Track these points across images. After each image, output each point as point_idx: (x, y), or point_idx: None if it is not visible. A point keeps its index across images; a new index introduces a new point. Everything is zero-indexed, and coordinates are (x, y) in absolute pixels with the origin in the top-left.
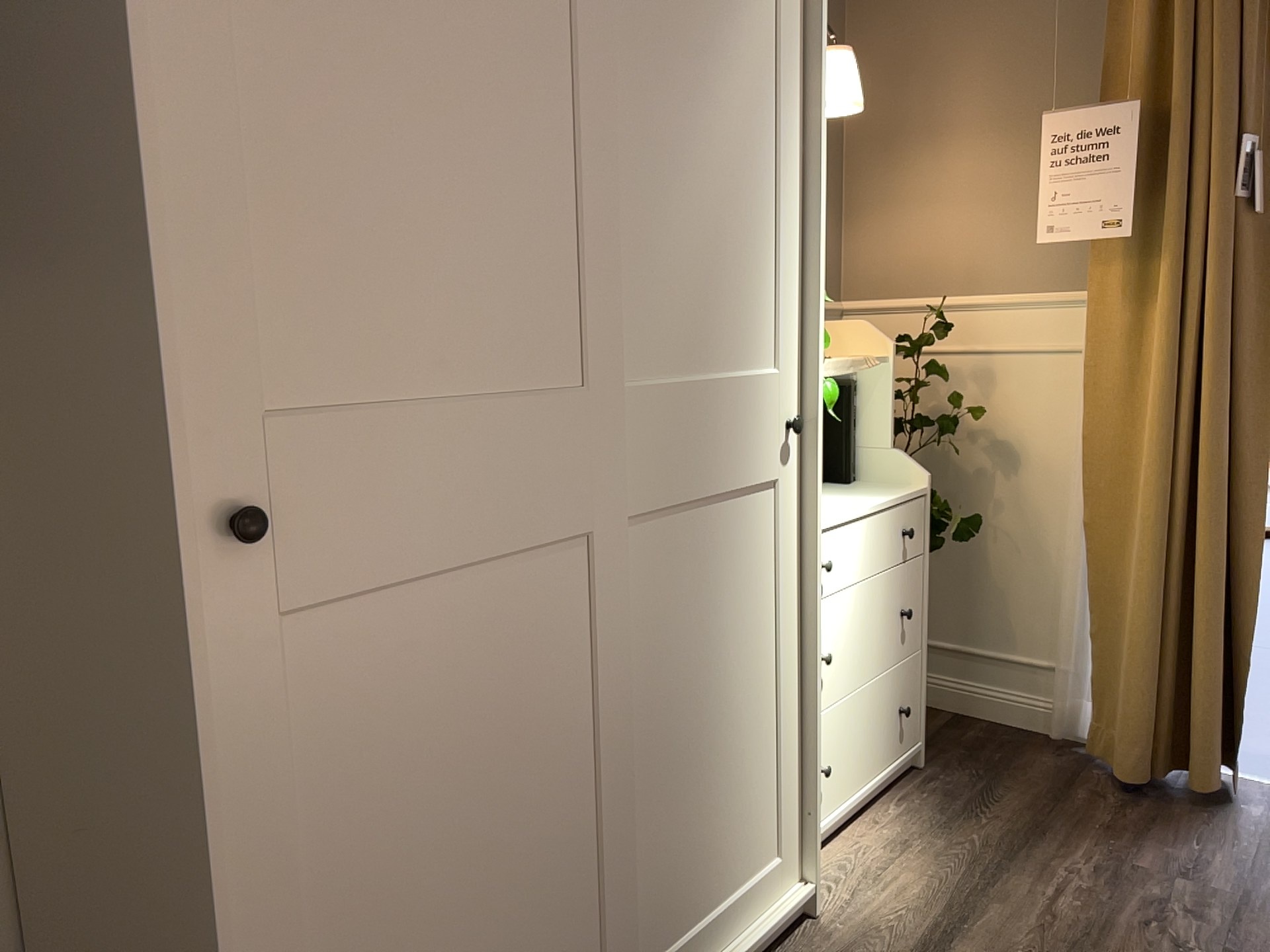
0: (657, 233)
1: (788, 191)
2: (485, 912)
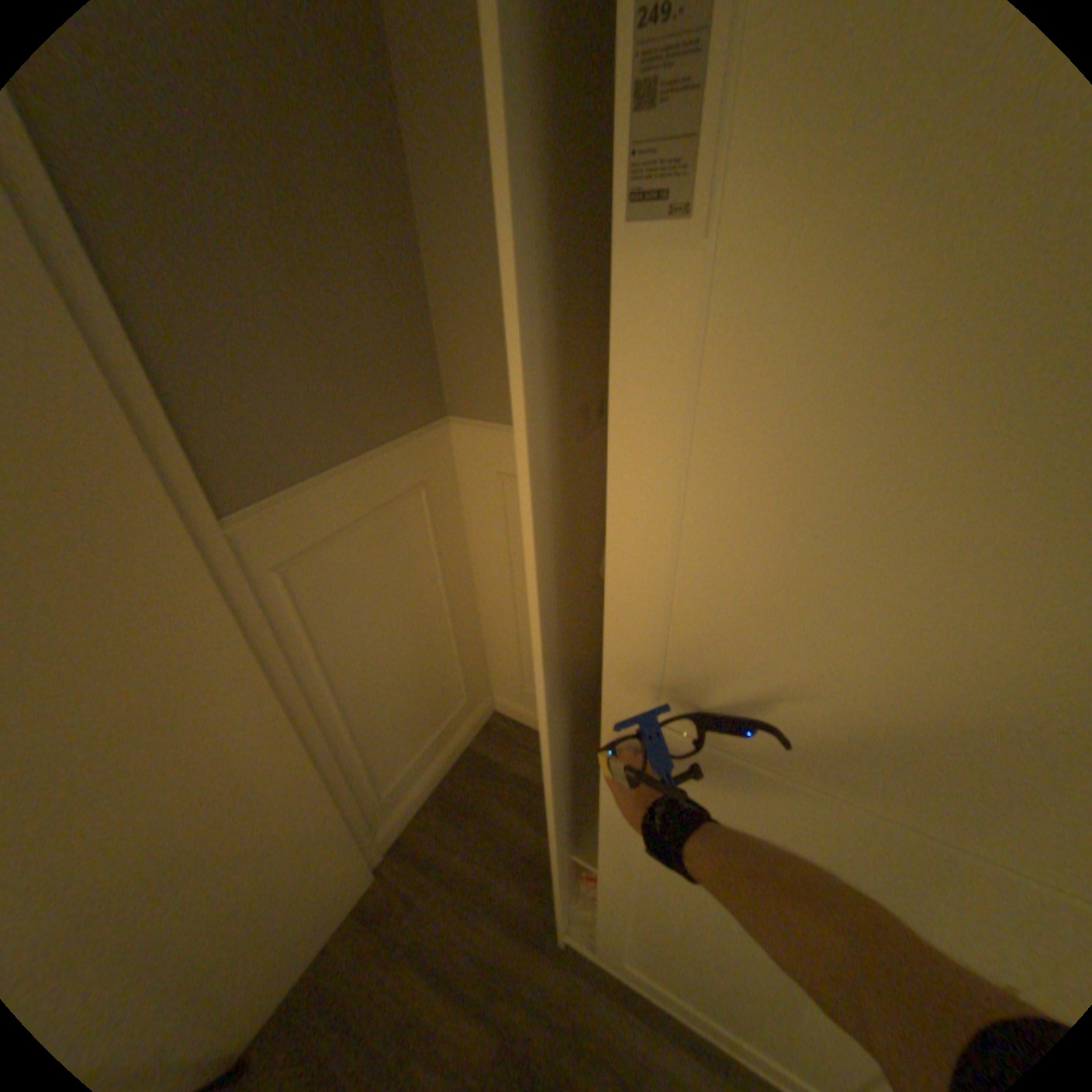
0: None
1: None
2: (702, 962)
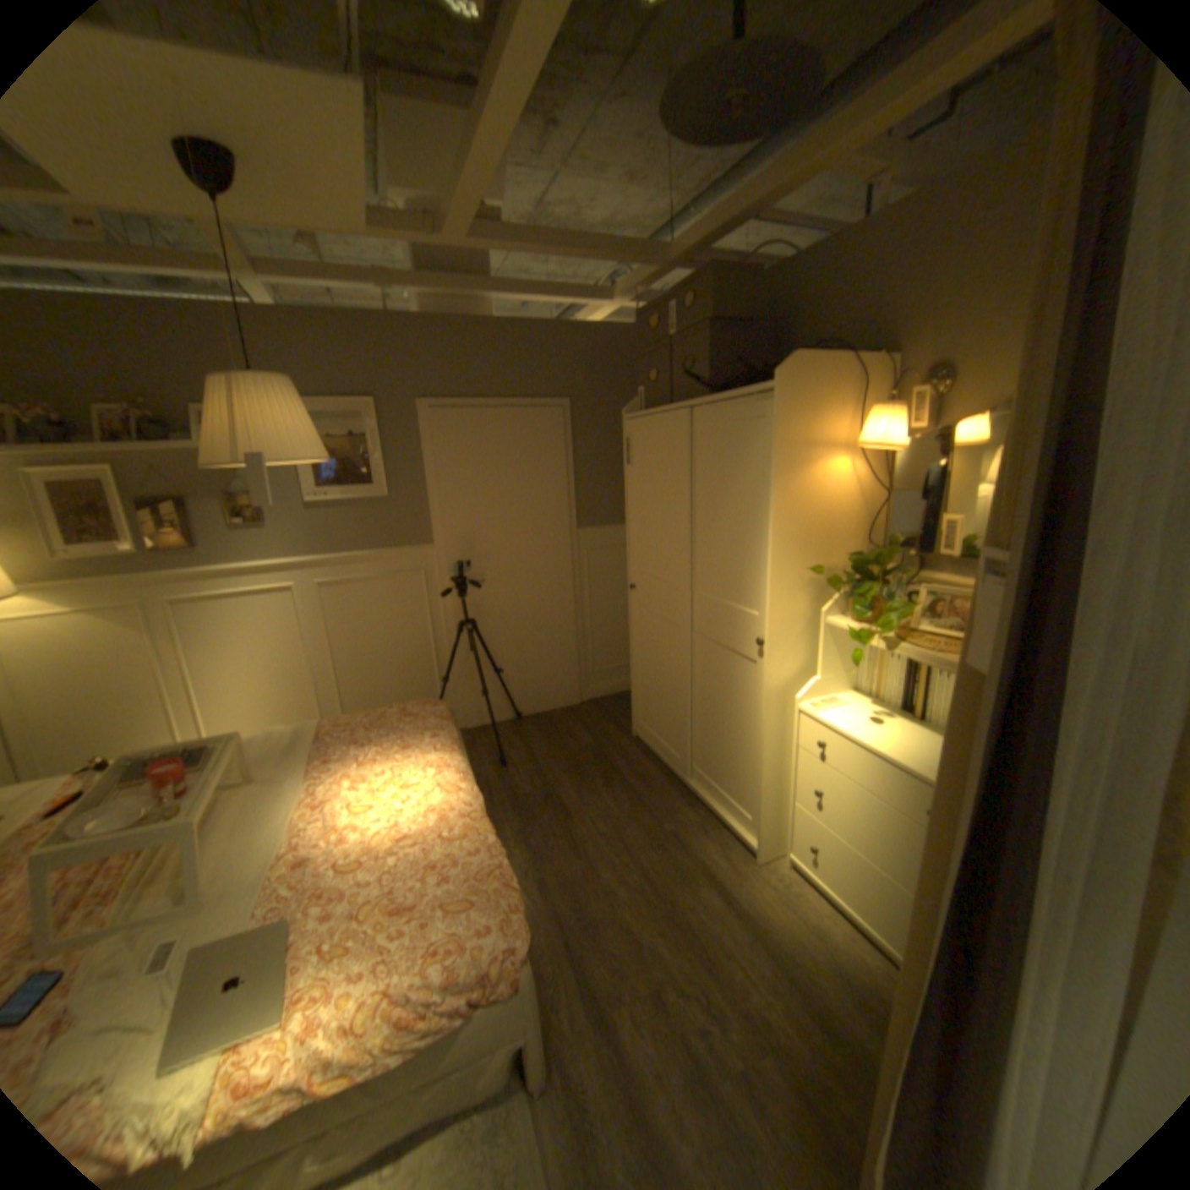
0: (708, 551)
1: (765, 538)
2: (660, 695)
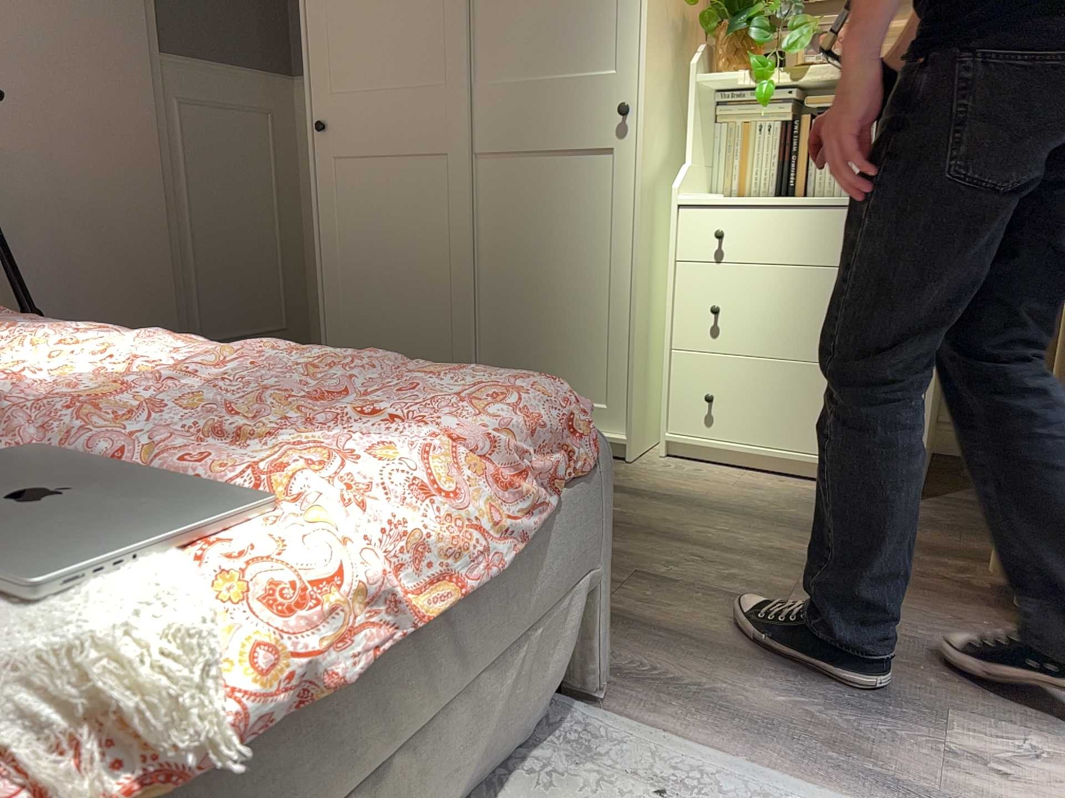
0: (509, 3)
1: None
2: (402, 297)
